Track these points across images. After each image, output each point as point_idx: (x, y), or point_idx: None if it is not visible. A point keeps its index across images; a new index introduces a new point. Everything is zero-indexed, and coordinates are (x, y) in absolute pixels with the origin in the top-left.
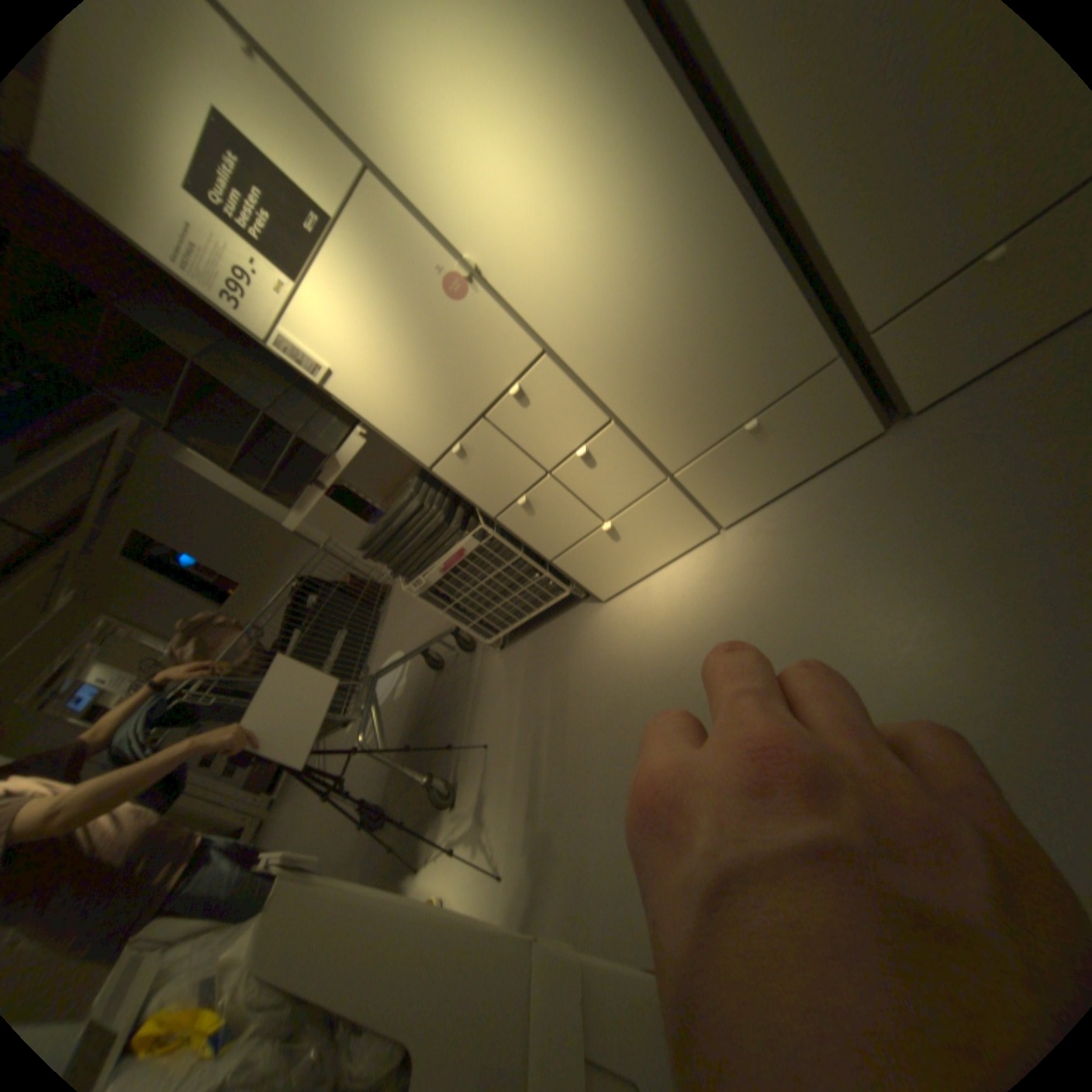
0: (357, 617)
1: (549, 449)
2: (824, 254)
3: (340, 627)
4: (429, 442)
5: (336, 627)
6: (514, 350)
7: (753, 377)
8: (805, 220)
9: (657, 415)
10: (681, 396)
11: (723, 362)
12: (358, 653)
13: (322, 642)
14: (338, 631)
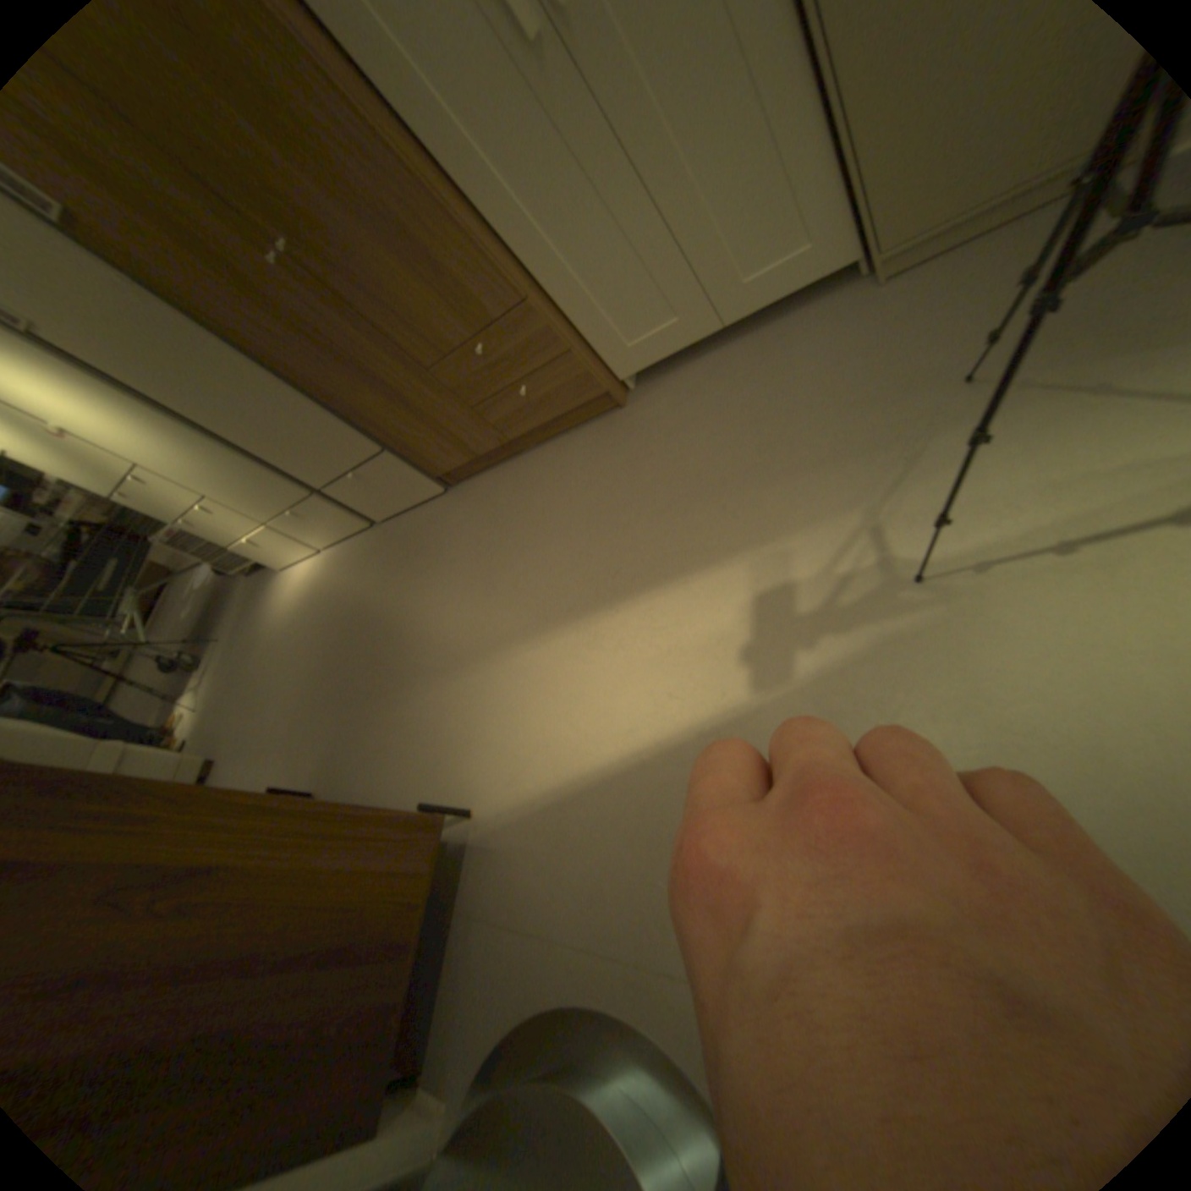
0: (120, 553)
1: (177, 502)
2: (263, 455)
3: (110, 558)
4: (96, 487)
5: (104, 559)
6: (115, 461)
7: (270, 494)
8: (240, 442)
9: (229, 499)
10: (235, 494)
11: (246, 486)
12: (125, 576)
13: (95, 569)
14: (104, 564)
